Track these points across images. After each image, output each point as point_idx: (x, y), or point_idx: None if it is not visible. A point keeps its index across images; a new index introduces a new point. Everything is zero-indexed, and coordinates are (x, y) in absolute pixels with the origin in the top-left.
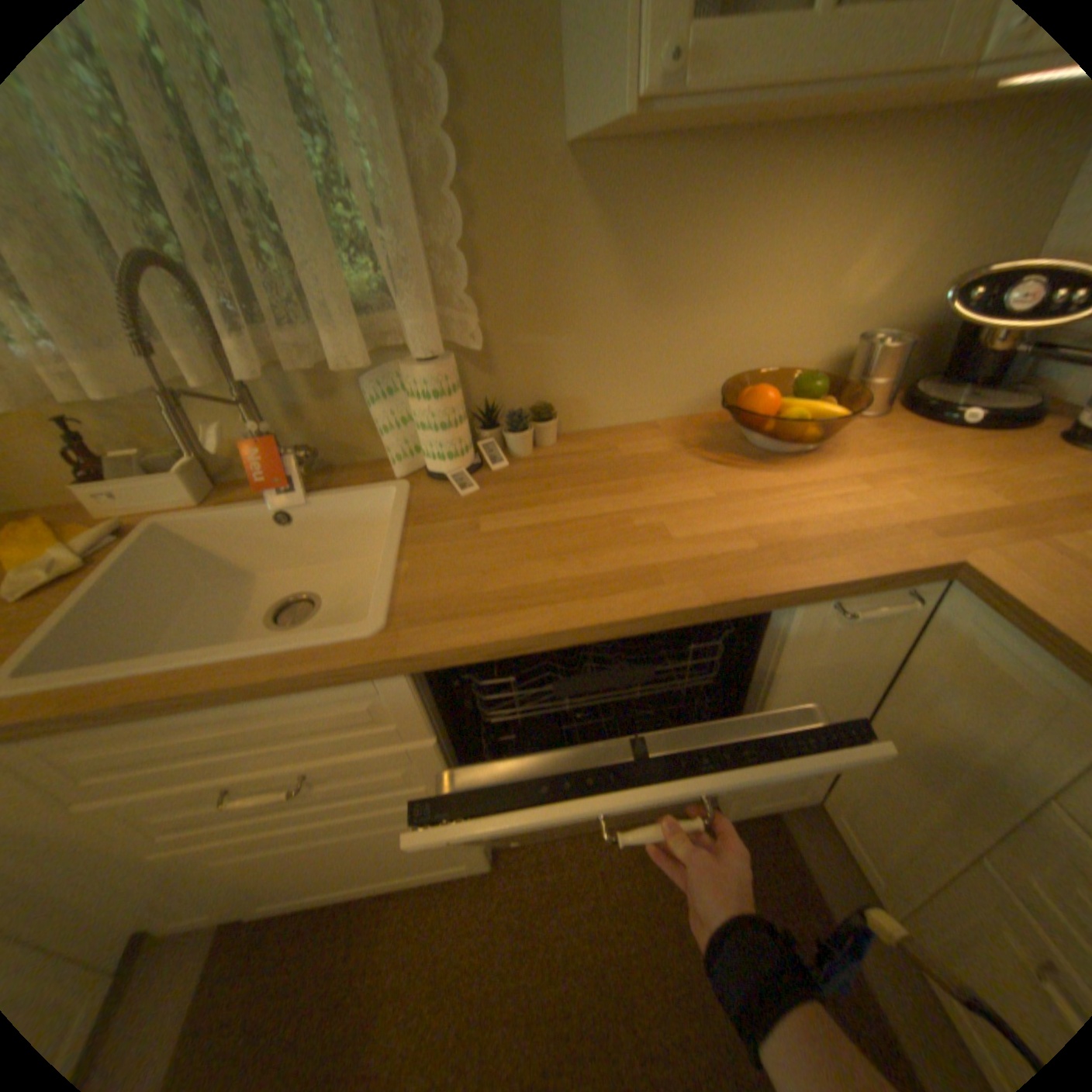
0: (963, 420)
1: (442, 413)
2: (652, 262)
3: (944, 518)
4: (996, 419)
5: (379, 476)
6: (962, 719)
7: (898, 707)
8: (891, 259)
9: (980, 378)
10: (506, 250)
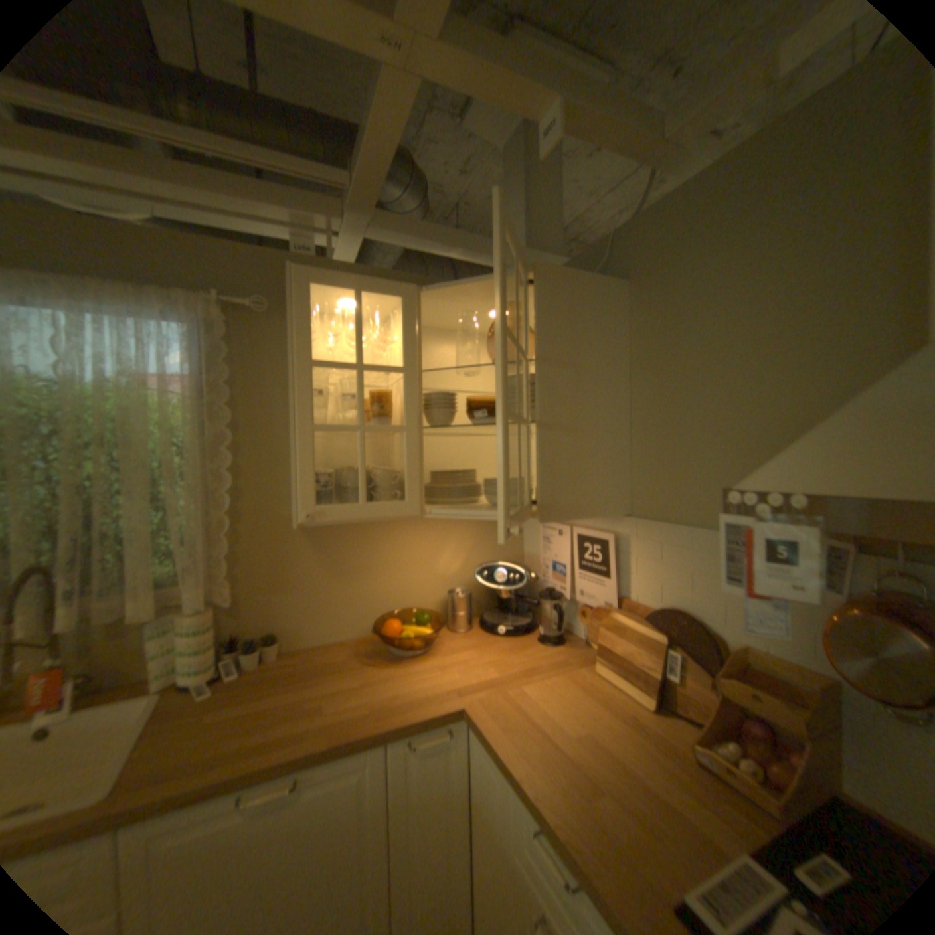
0: (502, 634)
1: (195, 648)
2: (336, 561)
3: (465, 689)
4: (510, 633)
5: (135, 696)
6: (488, 819)
7: (475, 828)
8: (457, 557)
9: (509, 611)
10: (254, 558)
